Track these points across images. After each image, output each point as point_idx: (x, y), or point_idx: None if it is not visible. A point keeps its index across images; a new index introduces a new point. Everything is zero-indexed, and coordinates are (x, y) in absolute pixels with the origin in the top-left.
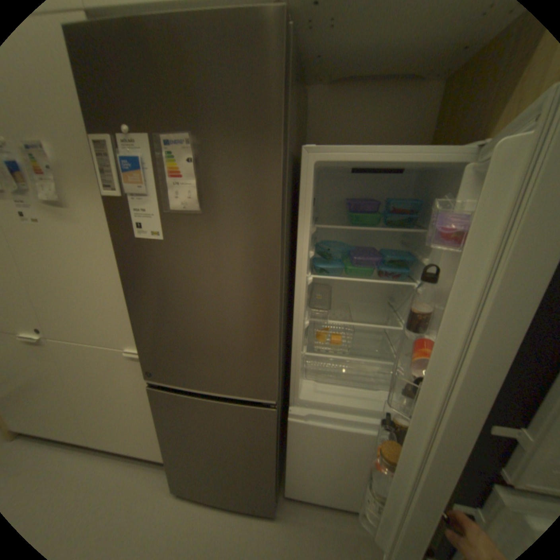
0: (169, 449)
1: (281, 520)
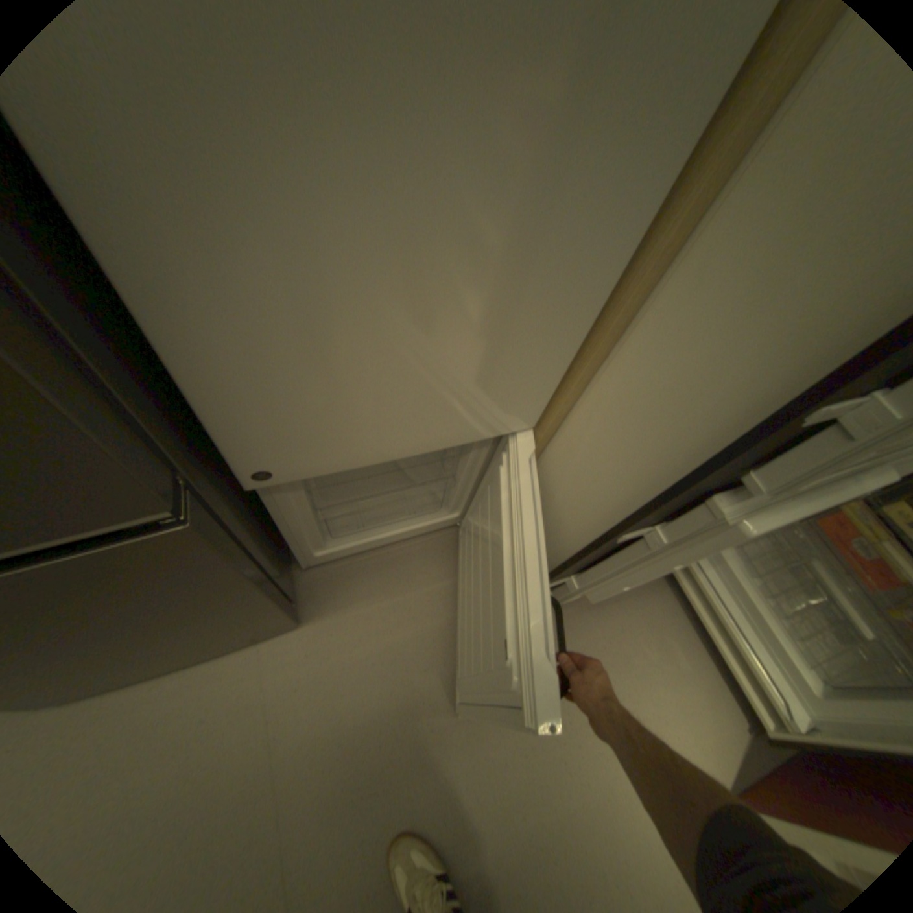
0: None
1: (313, 619)
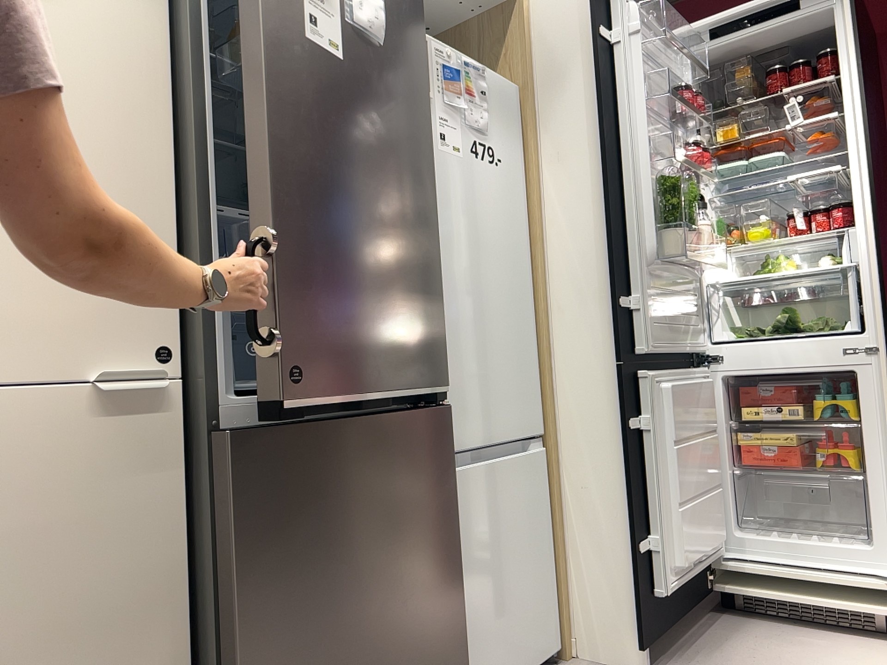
0: (267, 661)
1: None
